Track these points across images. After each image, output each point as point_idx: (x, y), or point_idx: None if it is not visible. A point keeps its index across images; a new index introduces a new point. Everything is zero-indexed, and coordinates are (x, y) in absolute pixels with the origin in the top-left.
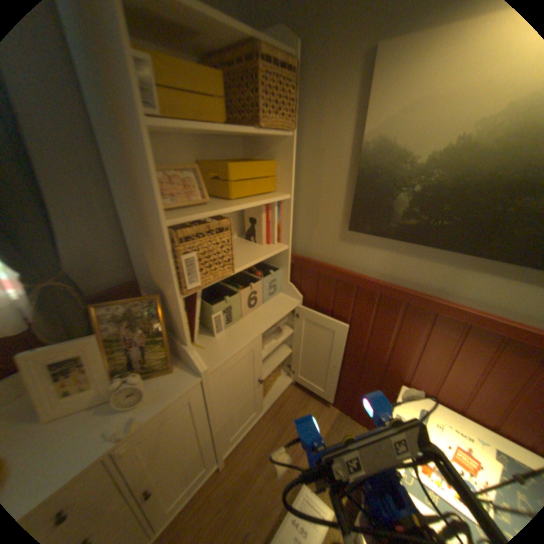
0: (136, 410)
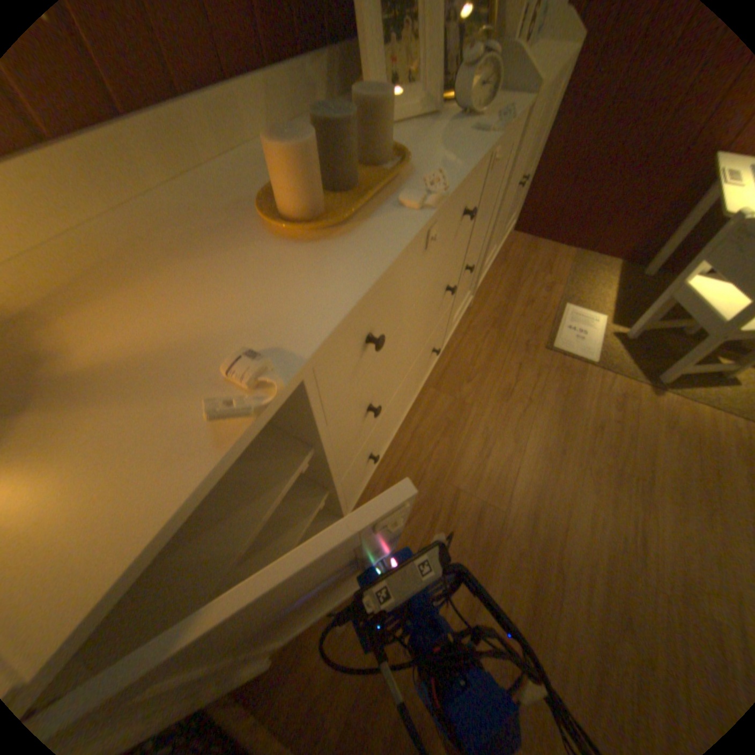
0: (490, 113)
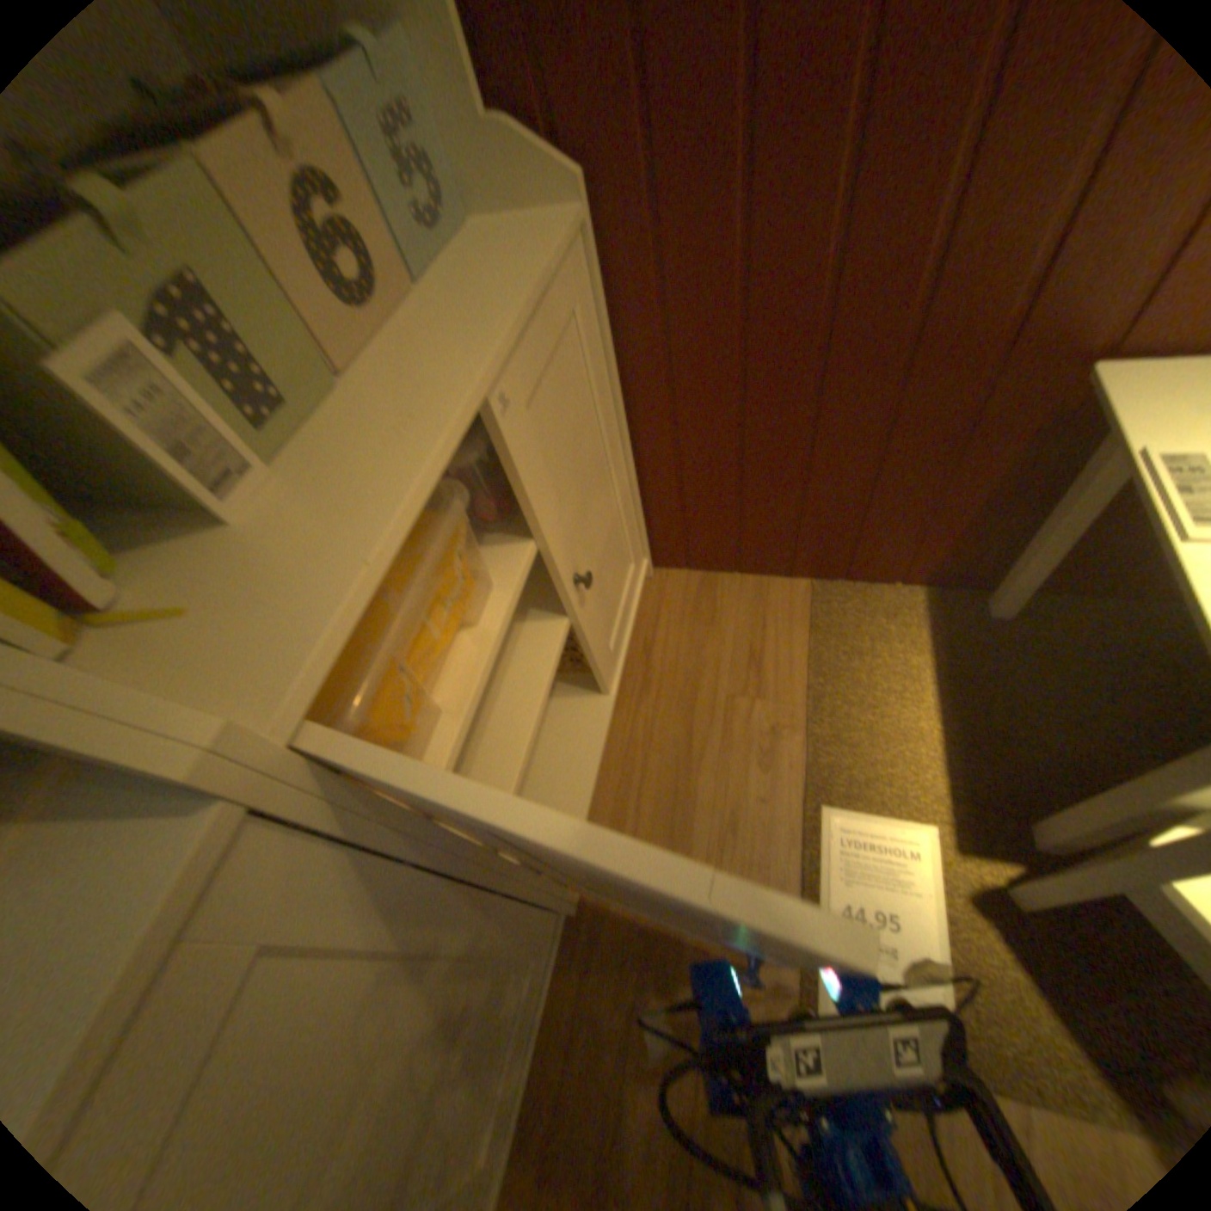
0: None
